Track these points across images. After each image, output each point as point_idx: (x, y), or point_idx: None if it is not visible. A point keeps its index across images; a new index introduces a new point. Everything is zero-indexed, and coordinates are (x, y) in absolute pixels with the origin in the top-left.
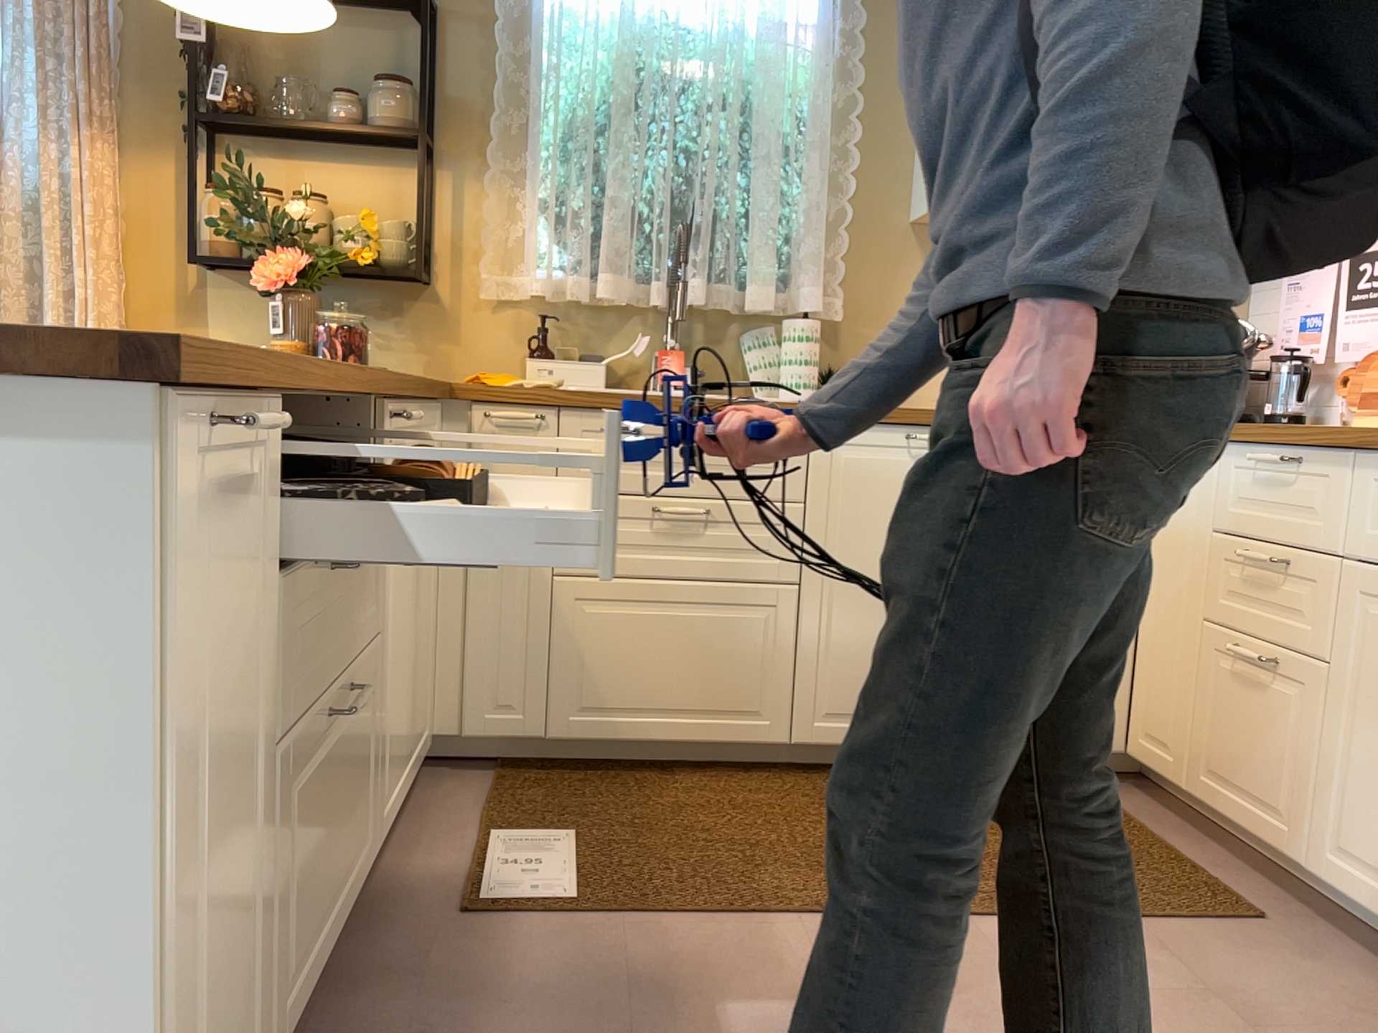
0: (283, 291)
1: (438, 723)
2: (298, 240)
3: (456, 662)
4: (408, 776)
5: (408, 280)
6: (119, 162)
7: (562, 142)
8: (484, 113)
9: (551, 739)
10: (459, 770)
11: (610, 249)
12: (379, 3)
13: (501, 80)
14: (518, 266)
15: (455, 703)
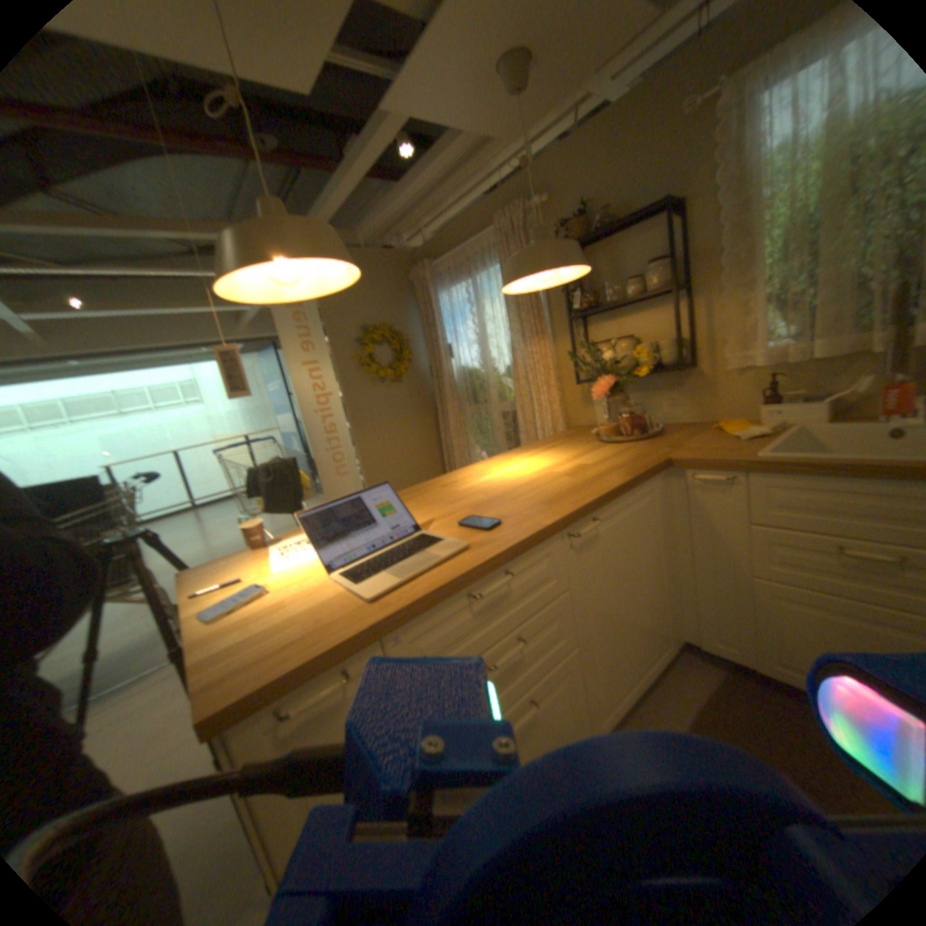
0: (608, 394)
1: (689, 637)
2: (612, 367)
3: (696, 608)
4: (645, 684)
5: (683, 366)
6: (550, 343)
7: (784, 247)
8: (722, 250)
9: (764, 674)
10: (705, 664)
11: (826, 319)
12: (649, 213)
13: (731, 224)
14: (754, 343)
15: (698, 630)
